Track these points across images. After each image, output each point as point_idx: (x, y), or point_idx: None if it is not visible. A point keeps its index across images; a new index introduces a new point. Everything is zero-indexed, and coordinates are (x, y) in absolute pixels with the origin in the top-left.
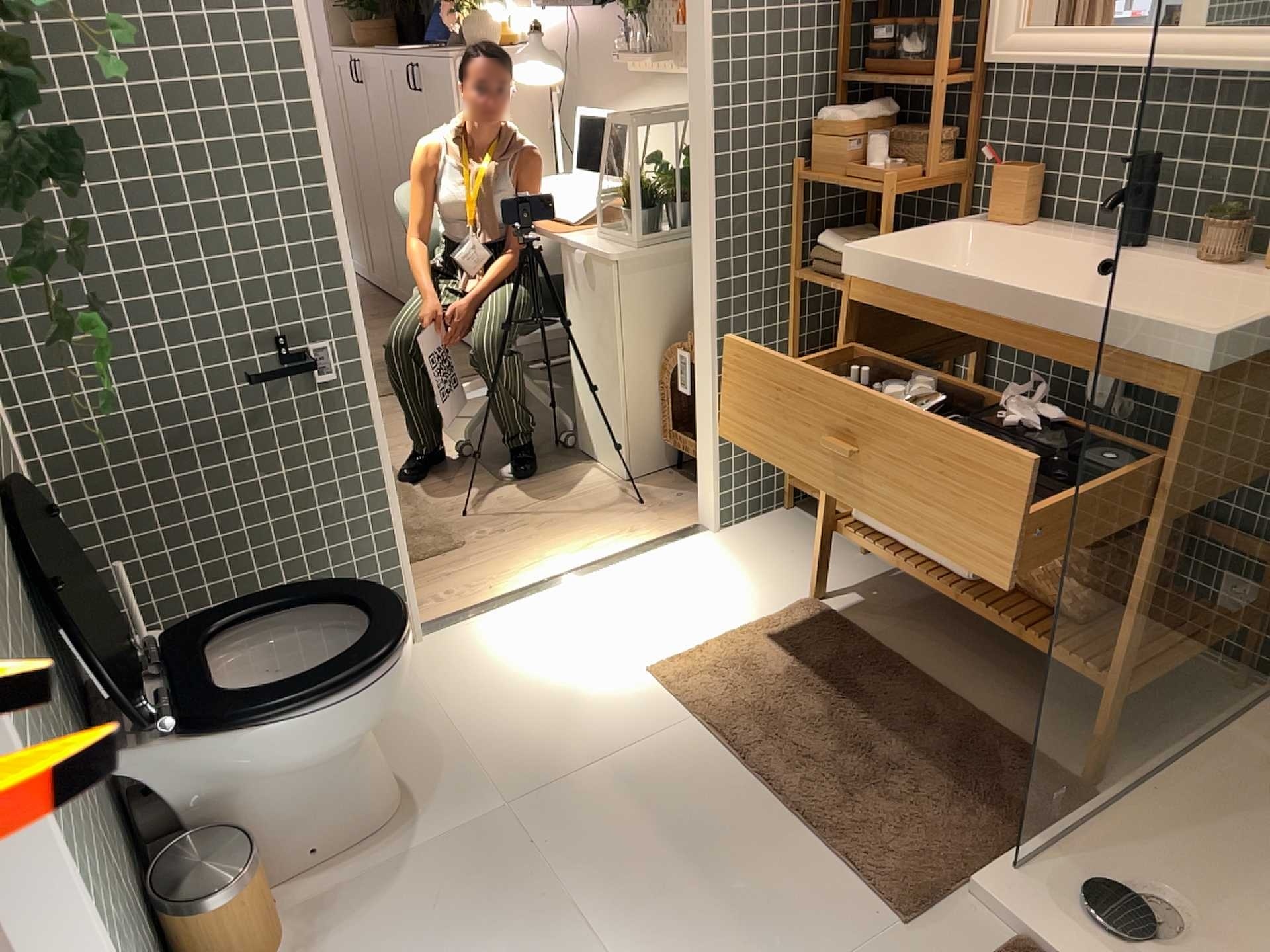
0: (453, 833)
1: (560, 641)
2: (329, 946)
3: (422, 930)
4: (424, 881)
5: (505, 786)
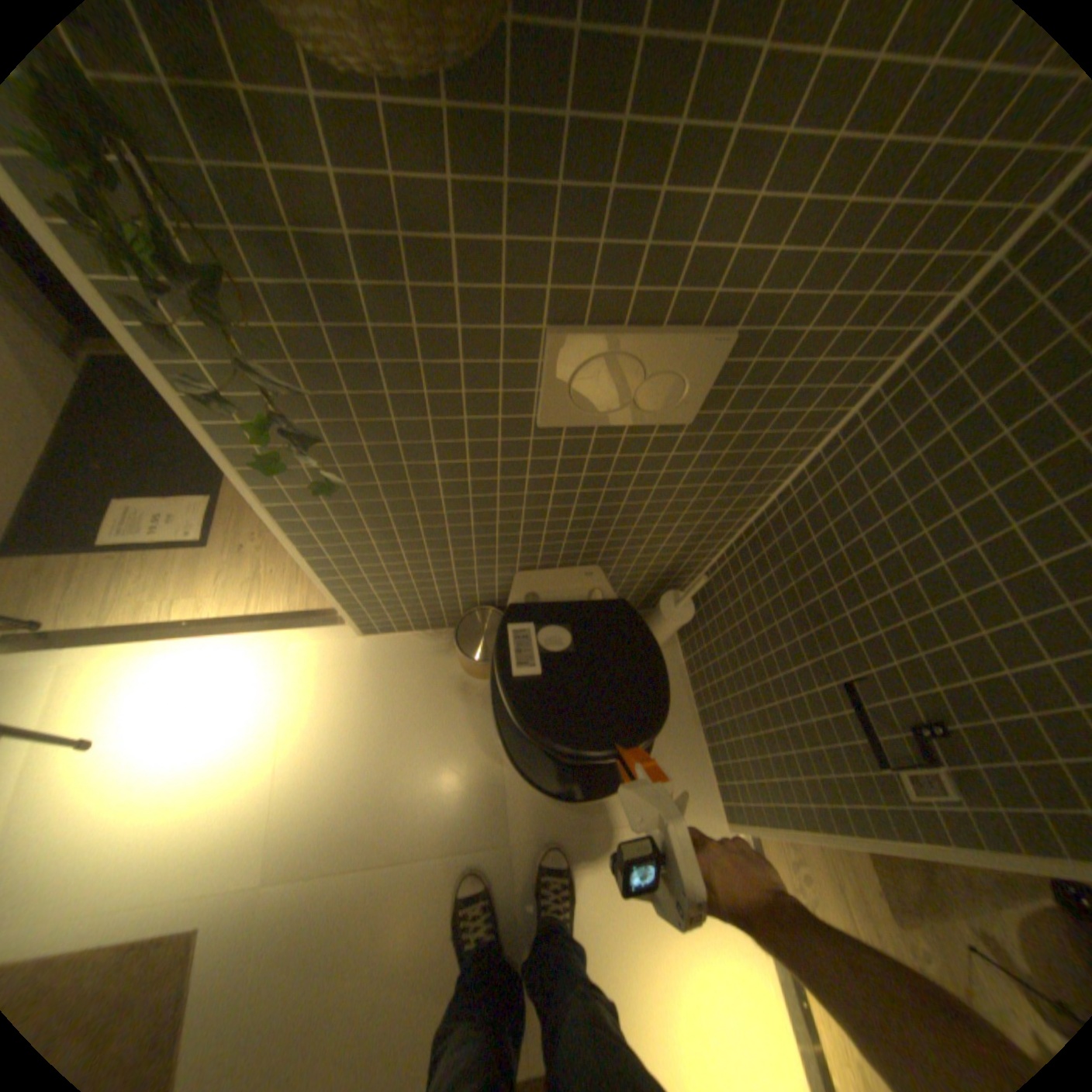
0: (502, 801)
1: (690, 982)
2: (457, 705)
3: (438, 760)
4: (472, 770)
5: (527, 854)
